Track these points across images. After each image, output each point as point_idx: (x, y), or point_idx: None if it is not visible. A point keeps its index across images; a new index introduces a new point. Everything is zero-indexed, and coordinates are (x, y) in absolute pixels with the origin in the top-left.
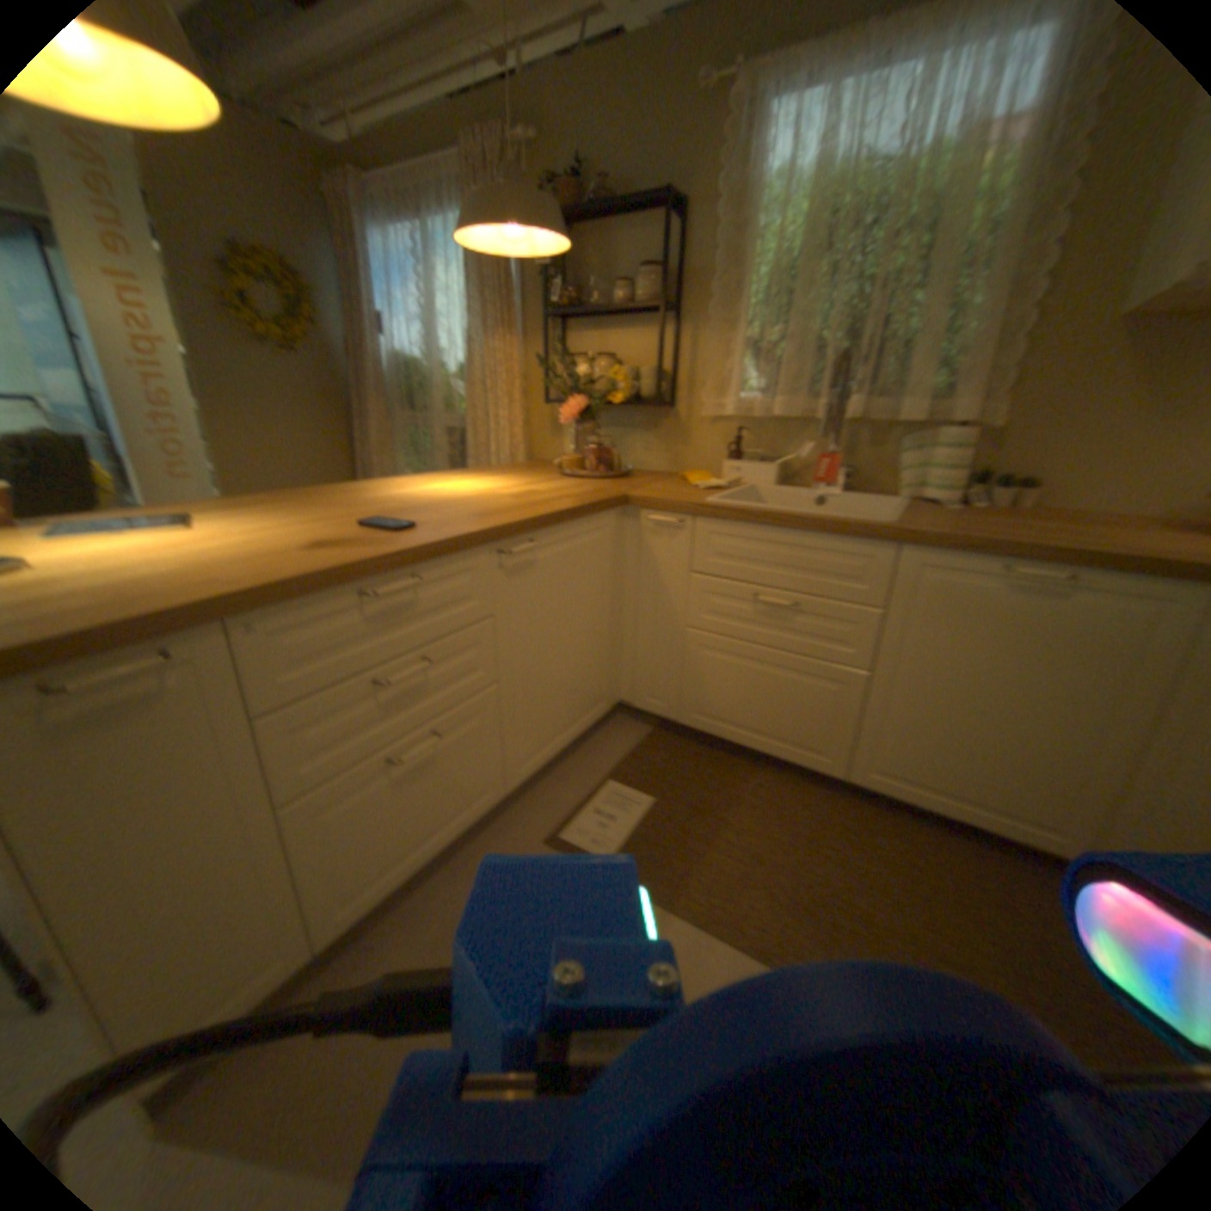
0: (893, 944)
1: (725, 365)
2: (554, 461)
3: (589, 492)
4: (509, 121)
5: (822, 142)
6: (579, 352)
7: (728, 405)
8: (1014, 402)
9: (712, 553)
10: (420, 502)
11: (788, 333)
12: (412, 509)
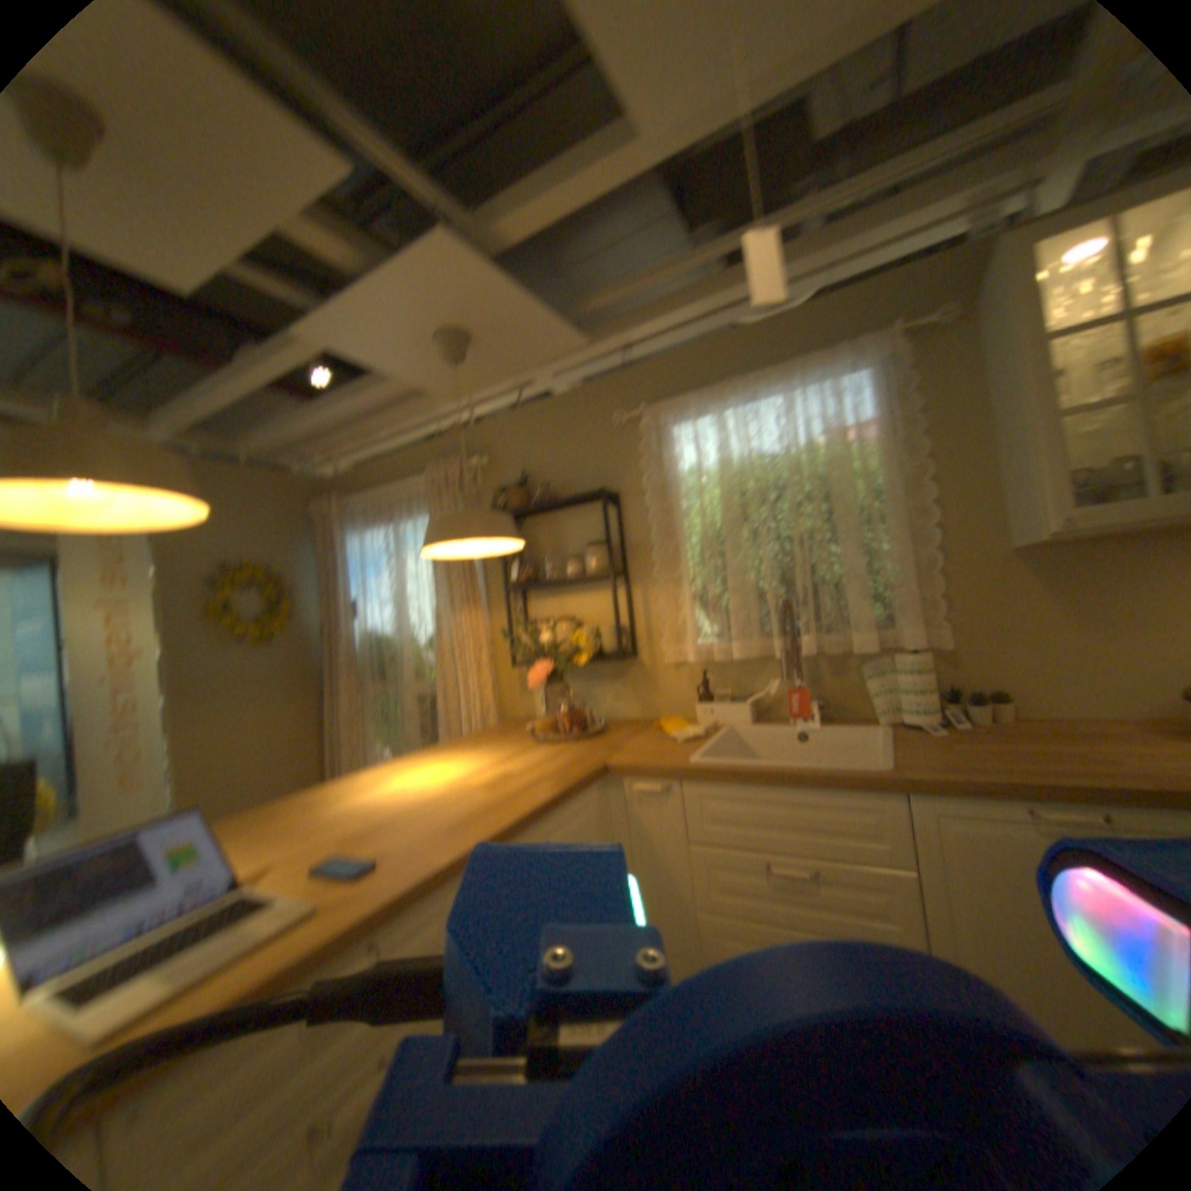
0: None
1: (675, 618)
2: (524, 719)
3: (564, 768)
4: (464, 456)
5: (716, 451)
6: (539, 618)
7: (686, 652)
8: (952, 627)
9: (706, 821)
10: (381, 817)
11: (726, 587)
12: (372, 832)
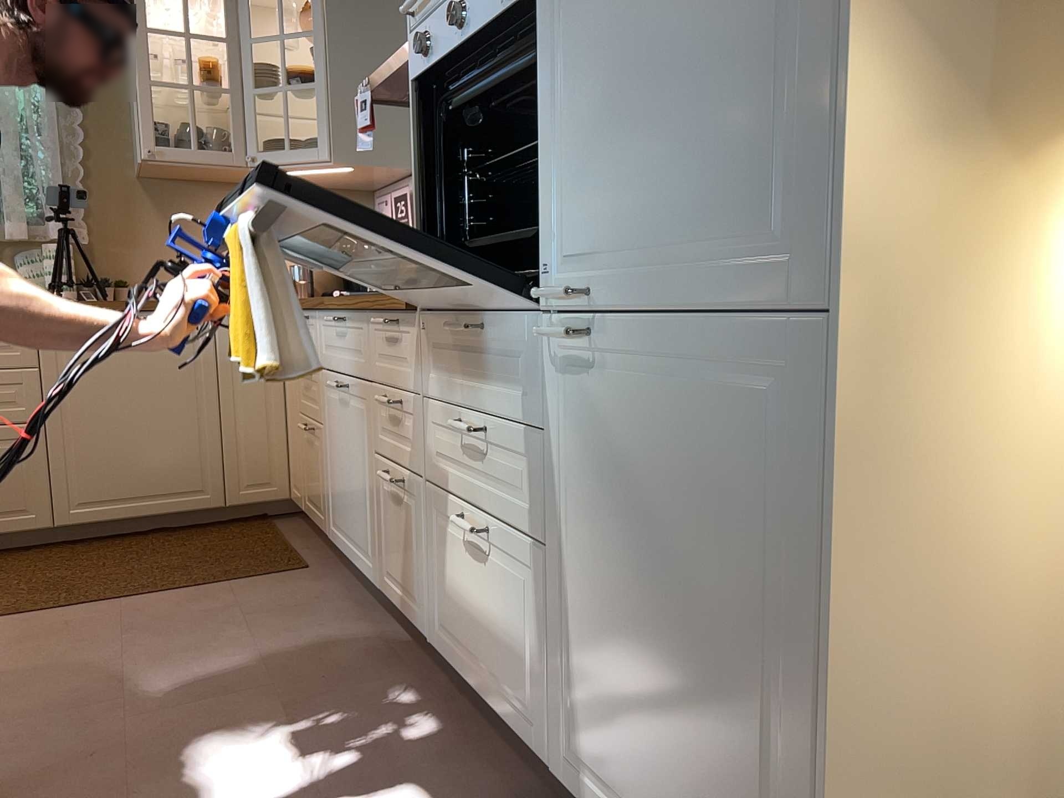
0: (112, 579)
1: None
2: None
3: None
4: None
5: None
6: None
7: None
8: (88, 226)
9: None
10: None
11: None
12: None
